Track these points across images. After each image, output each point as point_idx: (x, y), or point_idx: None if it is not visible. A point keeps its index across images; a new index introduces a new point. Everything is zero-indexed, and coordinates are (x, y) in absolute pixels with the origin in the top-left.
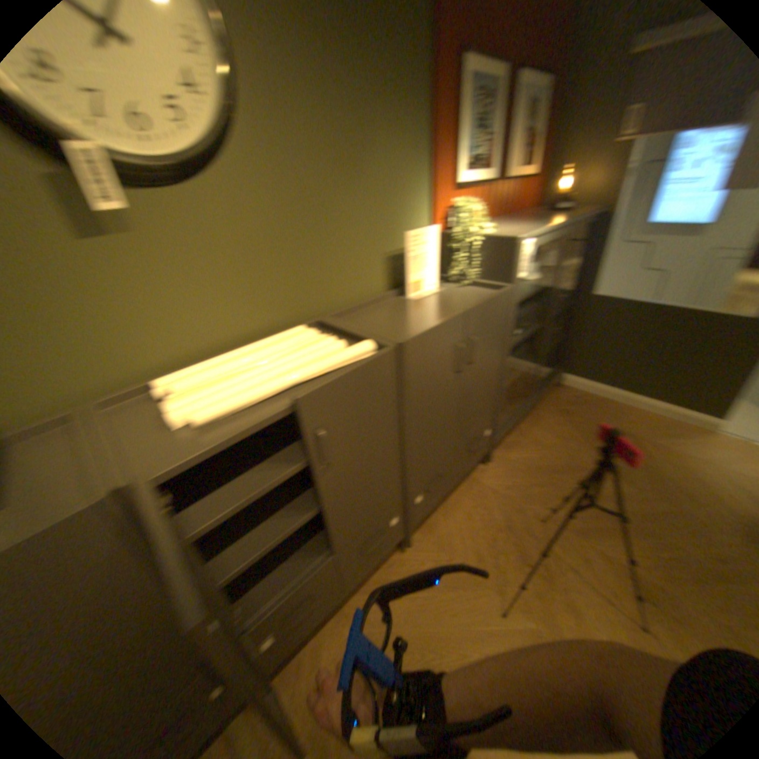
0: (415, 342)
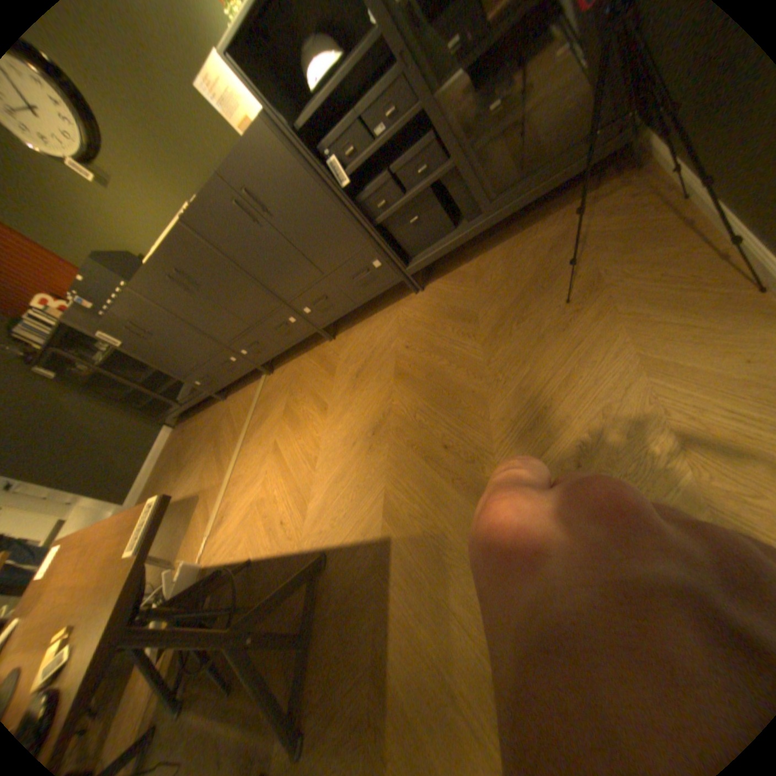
0: (188, 214)
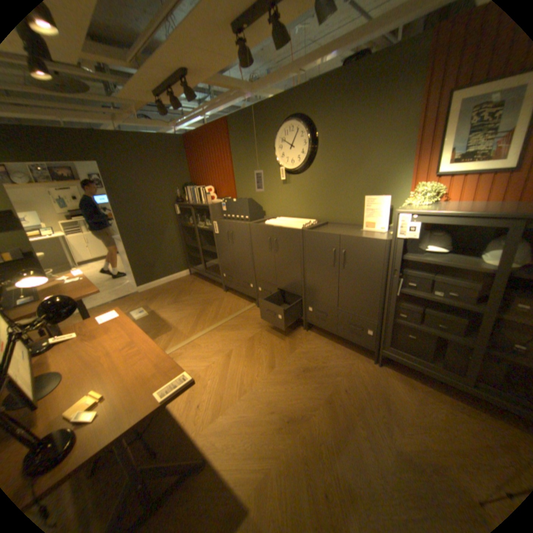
0: (307, 233)
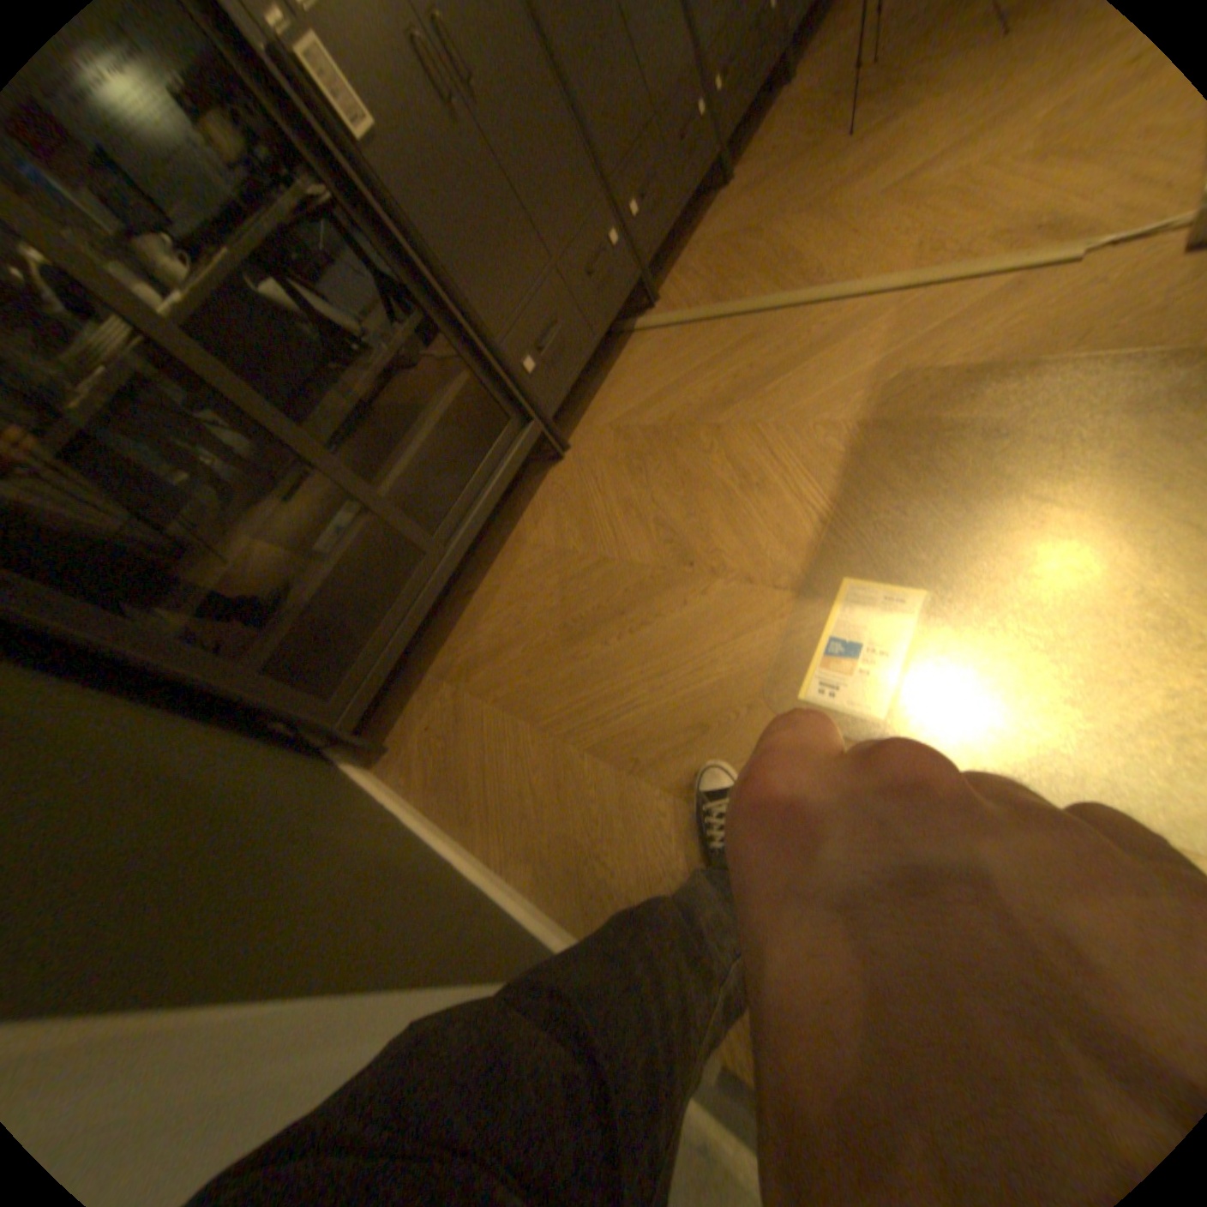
0: None
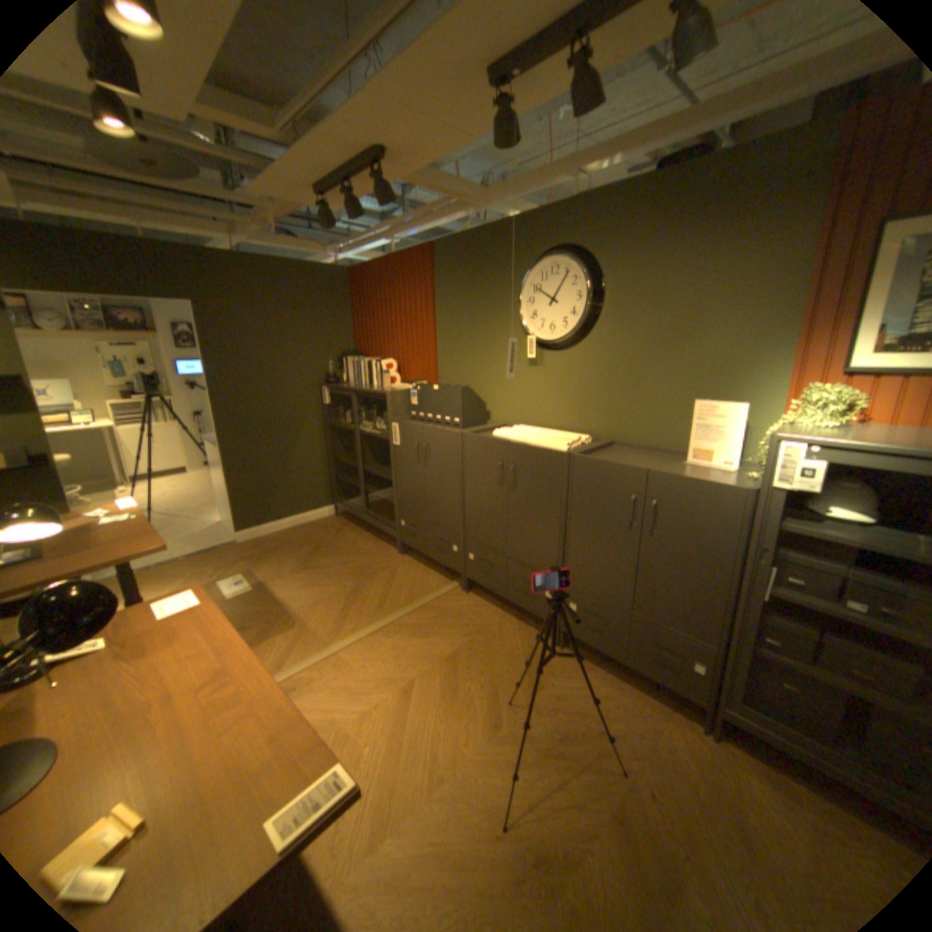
0: (581, 460)
